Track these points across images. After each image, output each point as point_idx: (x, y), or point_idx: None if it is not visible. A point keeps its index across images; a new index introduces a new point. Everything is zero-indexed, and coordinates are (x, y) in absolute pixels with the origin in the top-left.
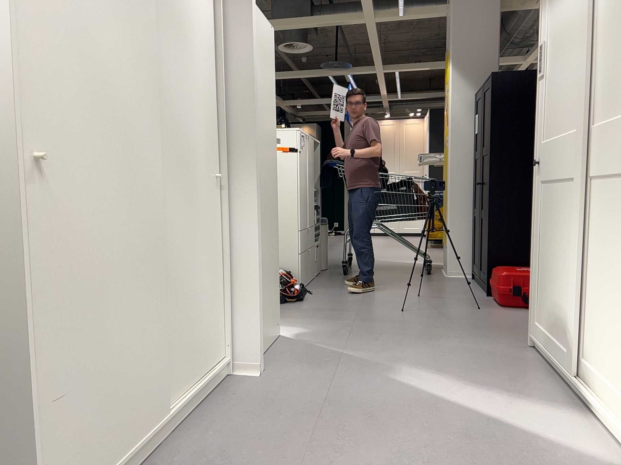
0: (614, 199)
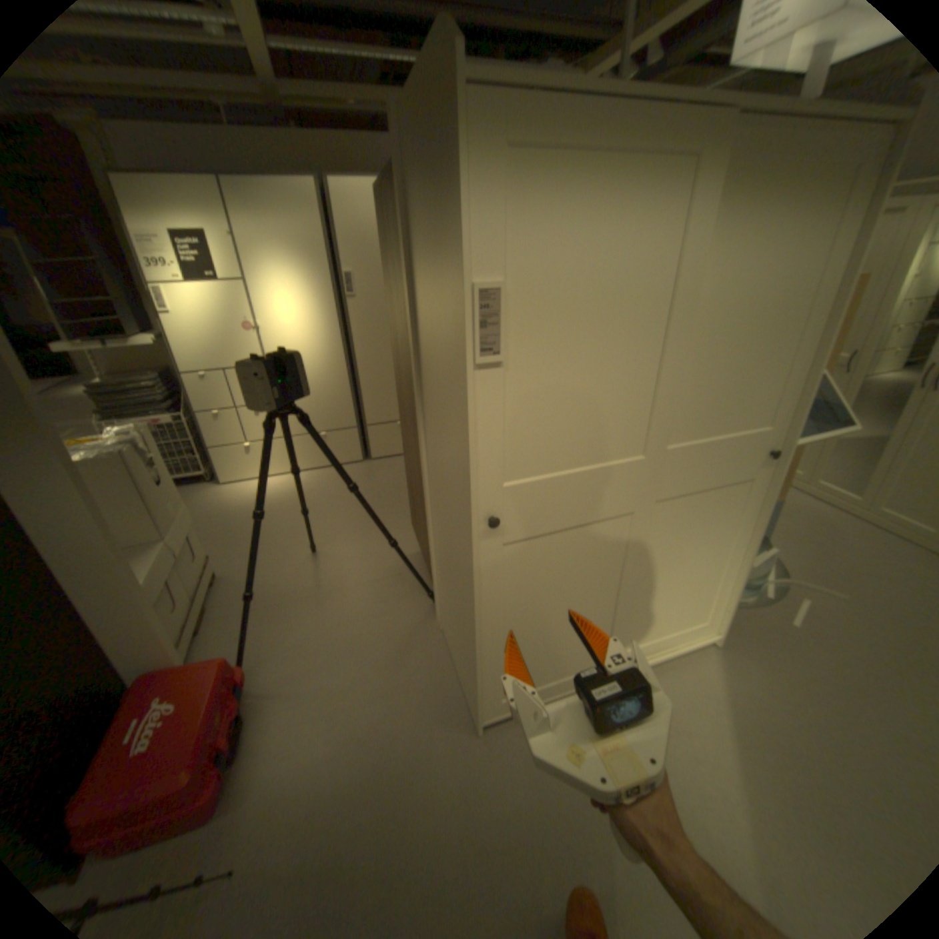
0: (702, 509)
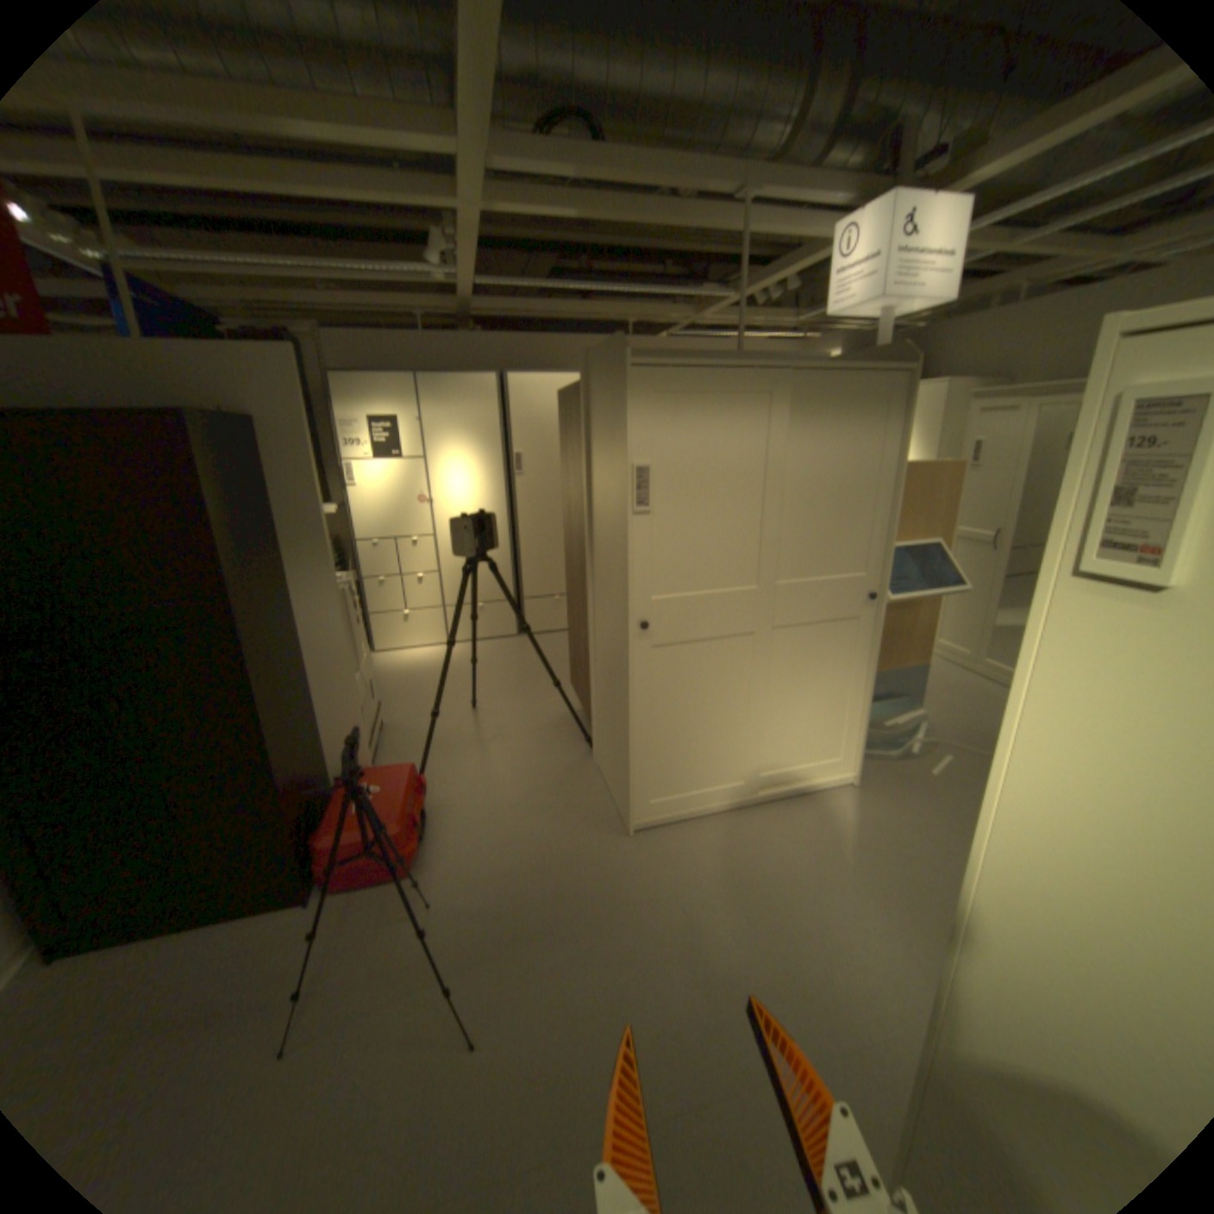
0: (816, 640)
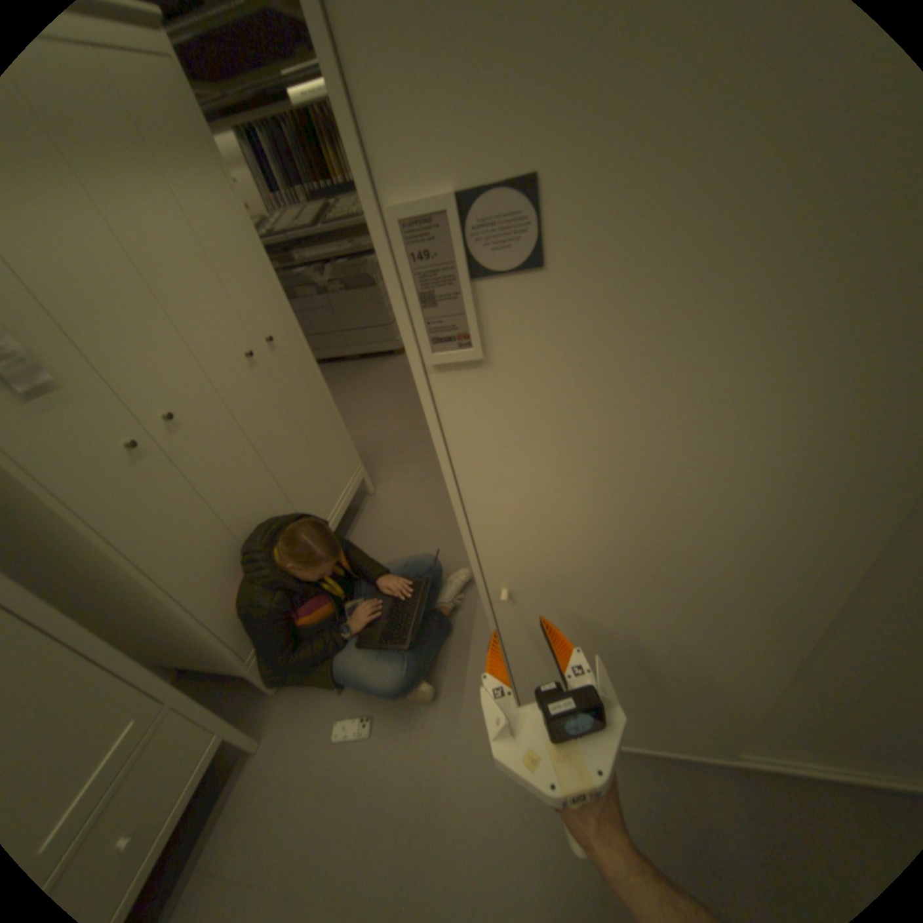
0: None
